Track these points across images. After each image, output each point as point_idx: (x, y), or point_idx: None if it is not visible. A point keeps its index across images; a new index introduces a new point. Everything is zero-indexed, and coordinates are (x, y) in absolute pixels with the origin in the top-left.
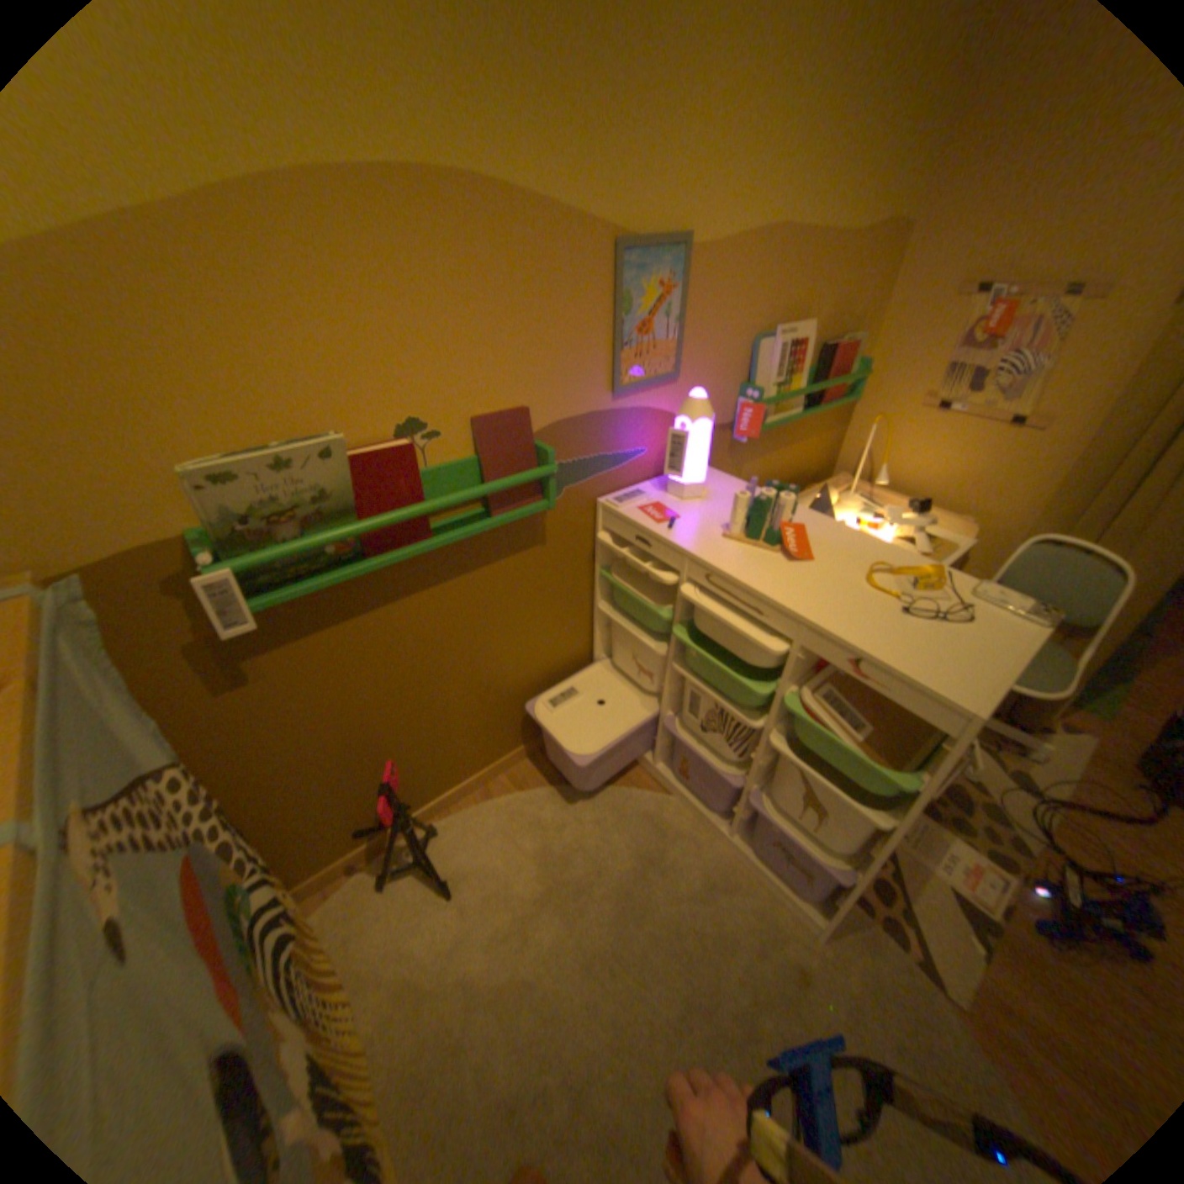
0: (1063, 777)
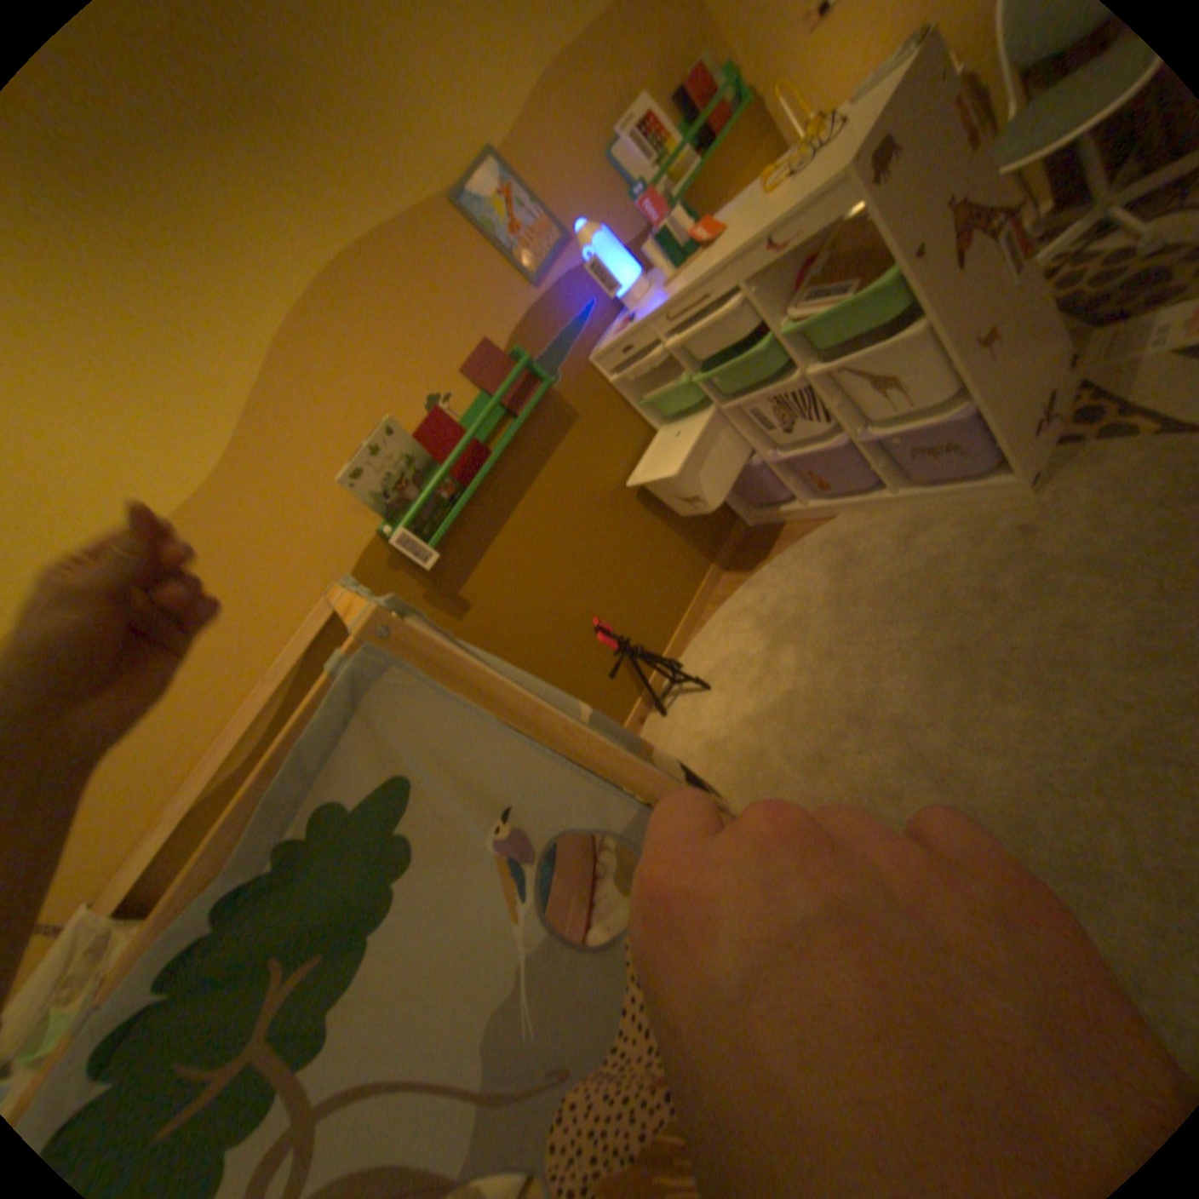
0: None
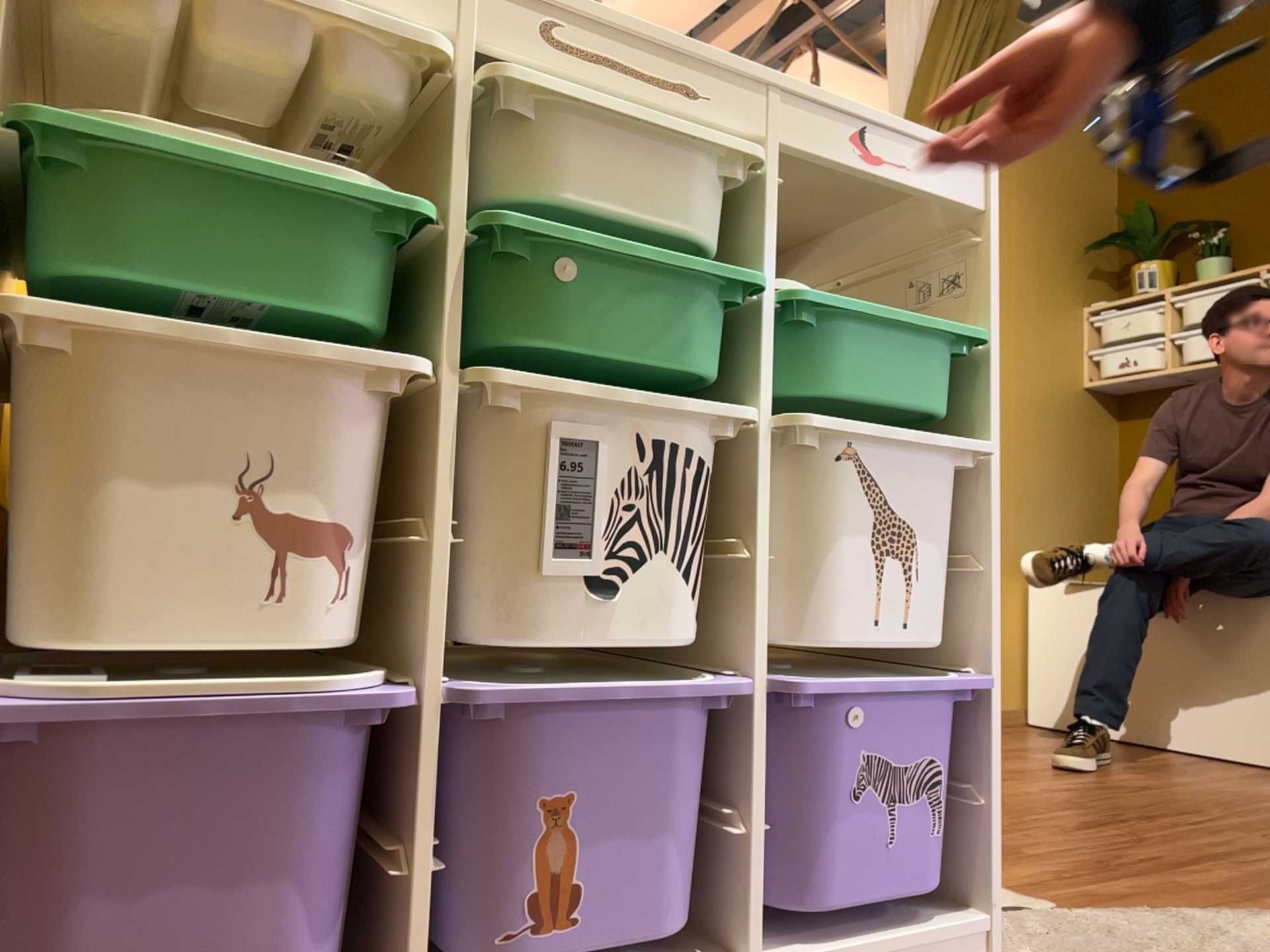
0: None
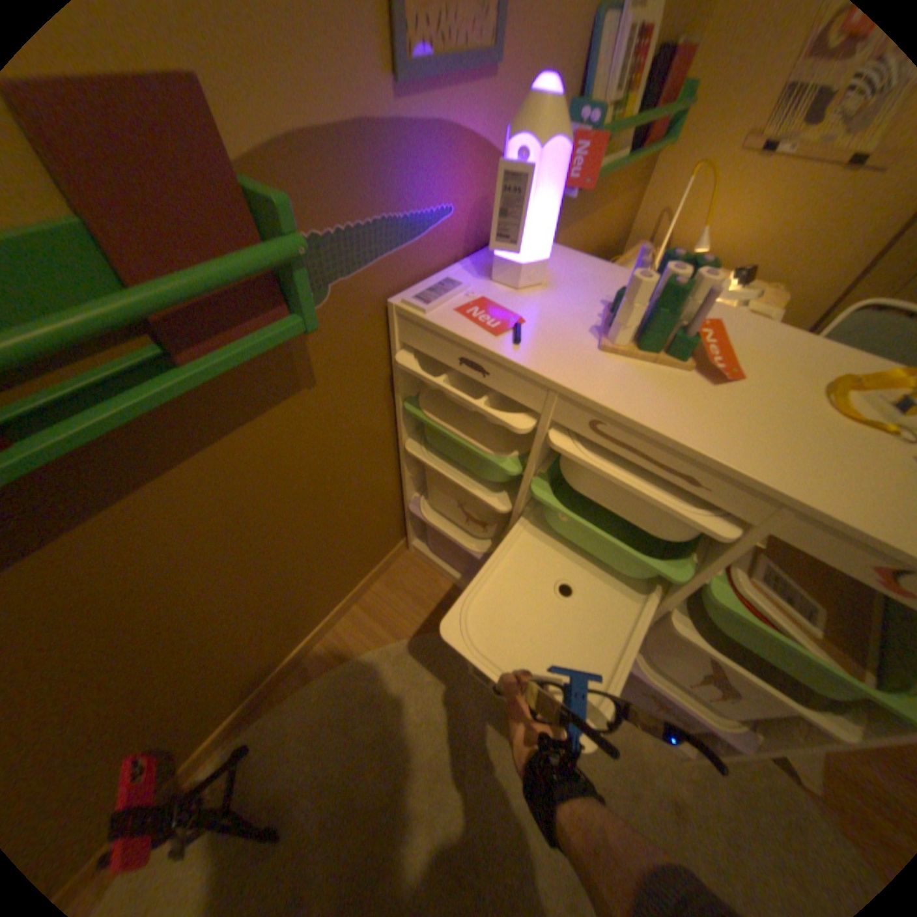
0: None
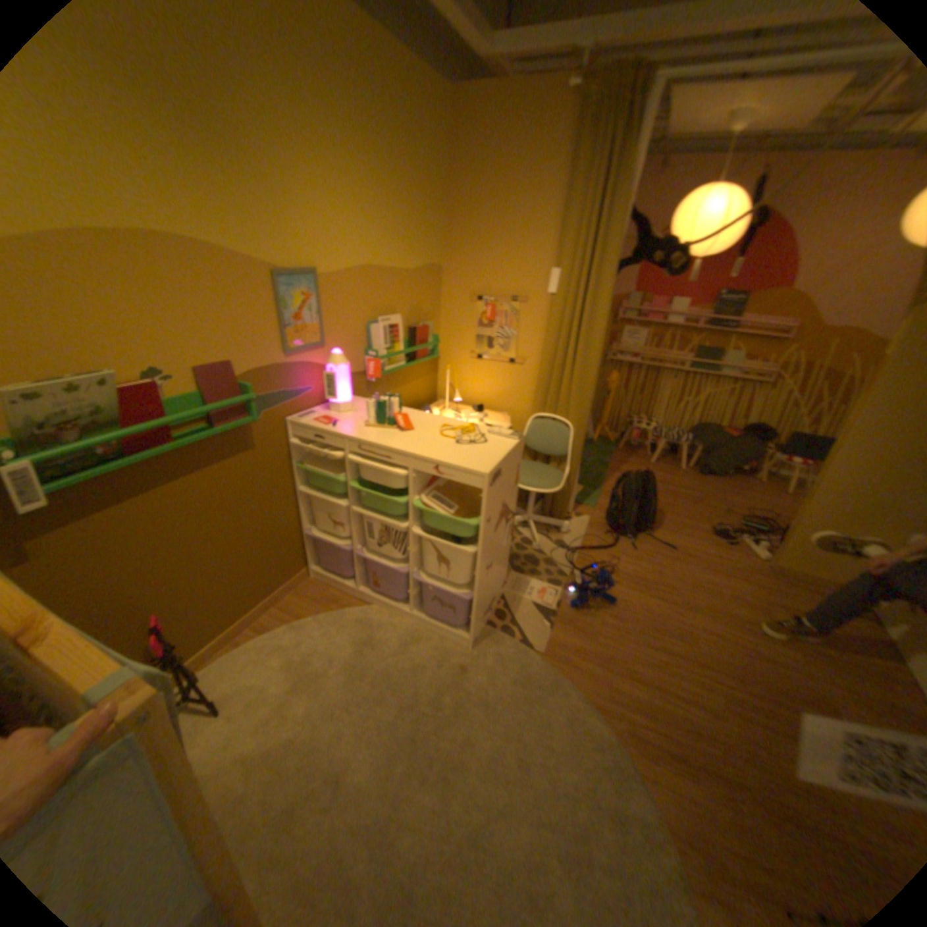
0: (575, 537)
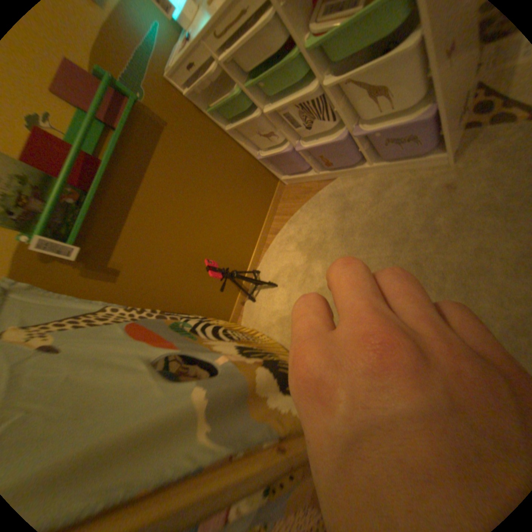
0: None
